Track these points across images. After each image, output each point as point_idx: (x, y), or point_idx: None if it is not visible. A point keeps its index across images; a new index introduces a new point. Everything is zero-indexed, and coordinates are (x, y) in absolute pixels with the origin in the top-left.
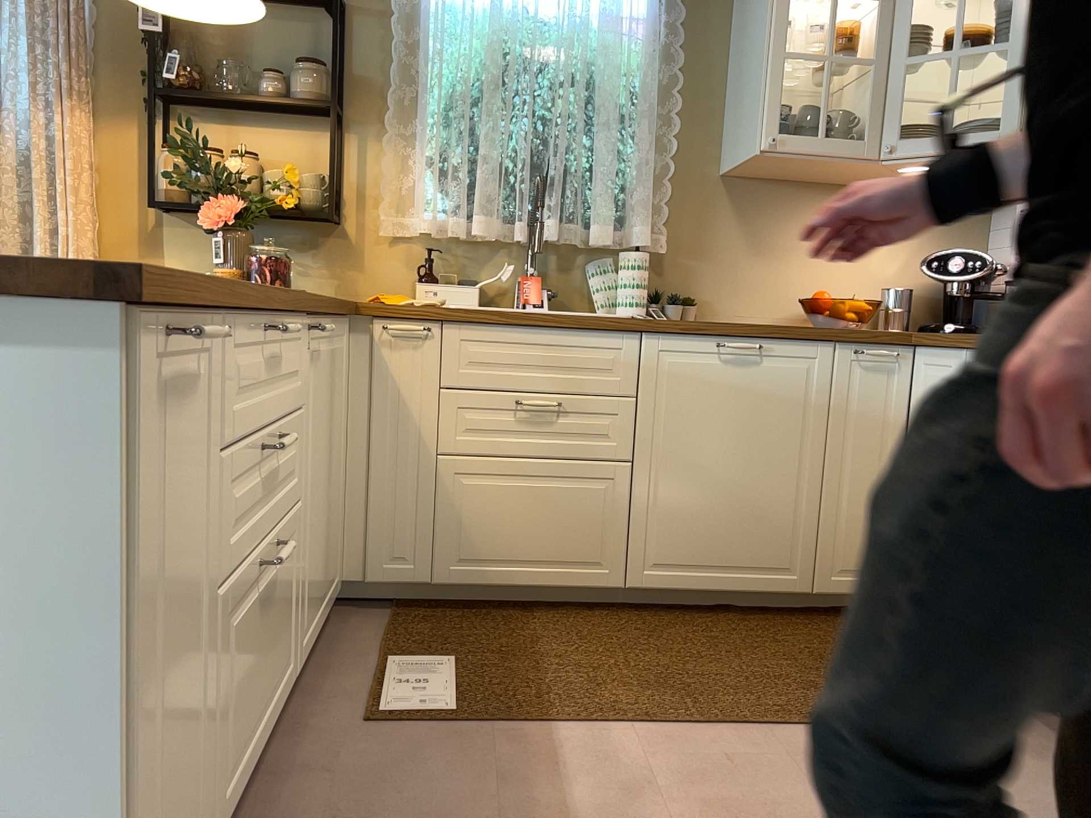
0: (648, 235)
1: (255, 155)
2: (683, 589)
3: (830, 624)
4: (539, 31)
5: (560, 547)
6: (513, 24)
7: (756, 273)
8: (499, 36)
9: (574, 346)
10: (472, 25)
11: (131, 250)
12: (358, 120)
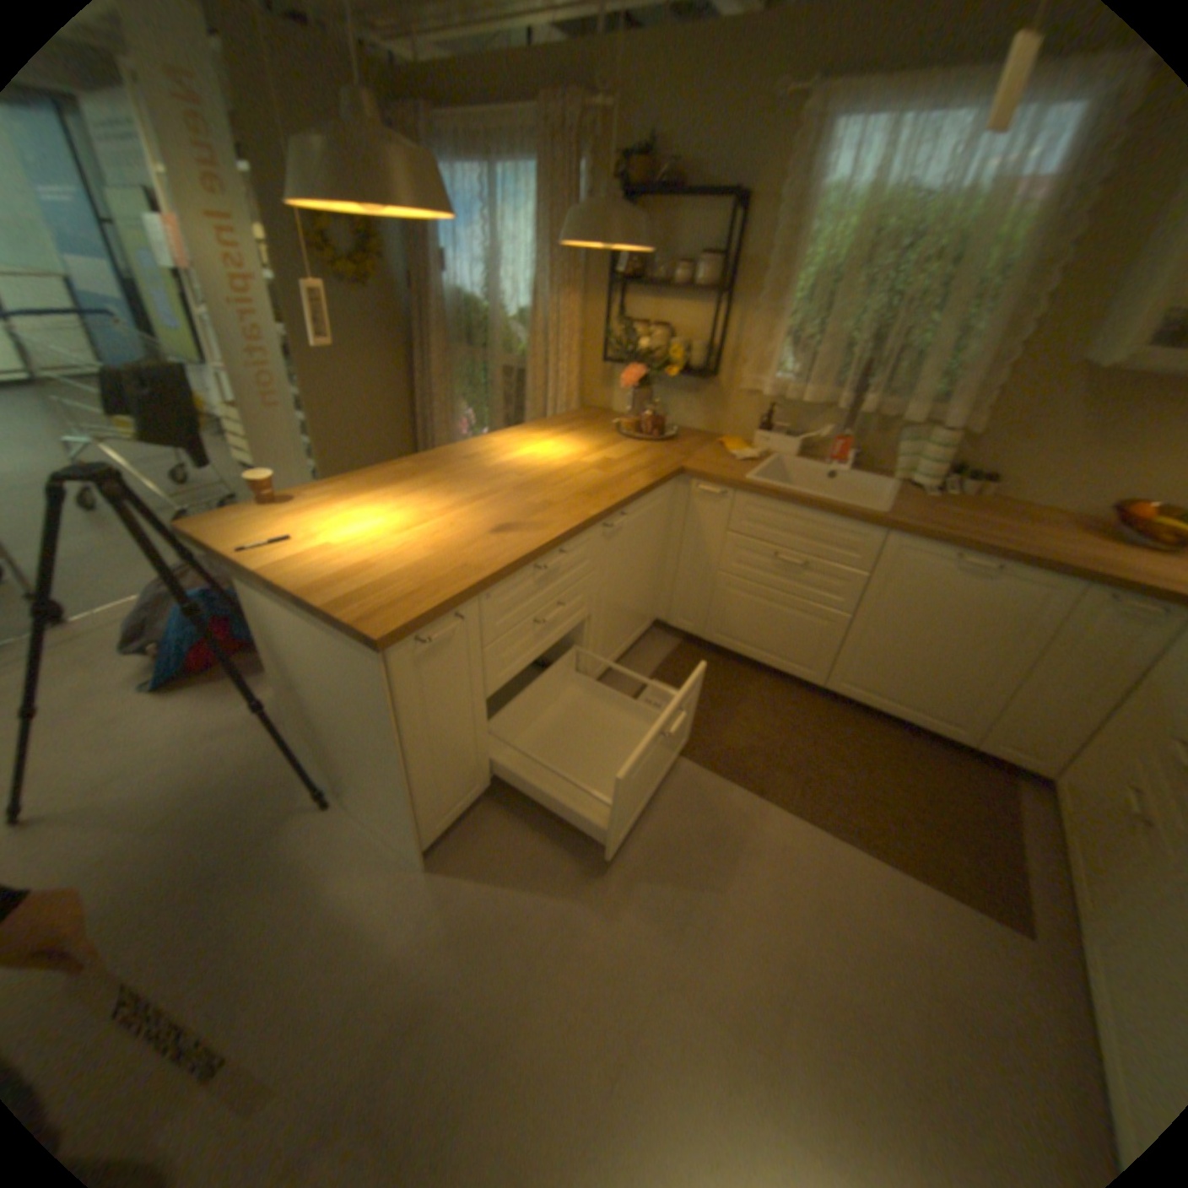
0: (971, 413)
1: (670, 321)
2: (867, 705)
3: (982, 775)
4: (920, 204)
5: (785, 649)
6: (892, 201)
7: (1085, 463)
8: (874, 216)
9: (829, 527)
10: (855, 202)
11: (597, 382)
12: (743, 295)
